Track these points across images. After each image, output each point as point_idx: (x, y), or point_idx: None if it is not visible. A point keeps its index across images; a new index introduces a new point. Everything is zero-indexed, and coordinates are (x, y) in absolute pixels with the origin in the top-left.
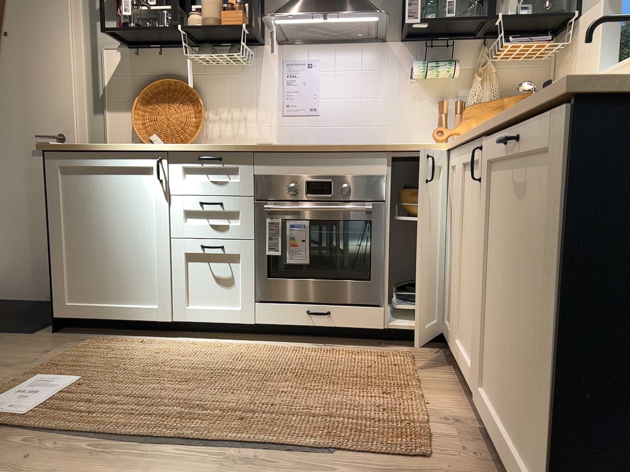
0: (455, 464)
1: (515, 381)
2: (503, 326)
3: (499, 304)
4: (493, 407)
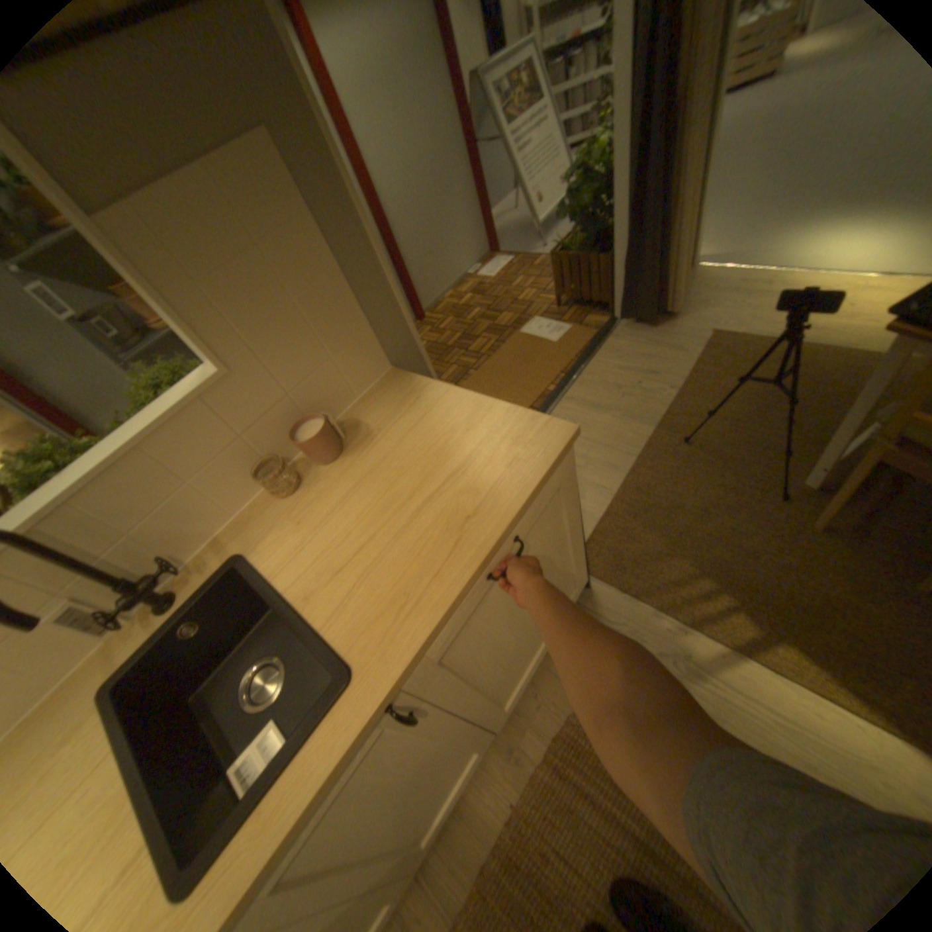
0: (560, 704)
1: (535, 635)
2: (509, 658)
3: (497, 668)
4: (518, 689)
